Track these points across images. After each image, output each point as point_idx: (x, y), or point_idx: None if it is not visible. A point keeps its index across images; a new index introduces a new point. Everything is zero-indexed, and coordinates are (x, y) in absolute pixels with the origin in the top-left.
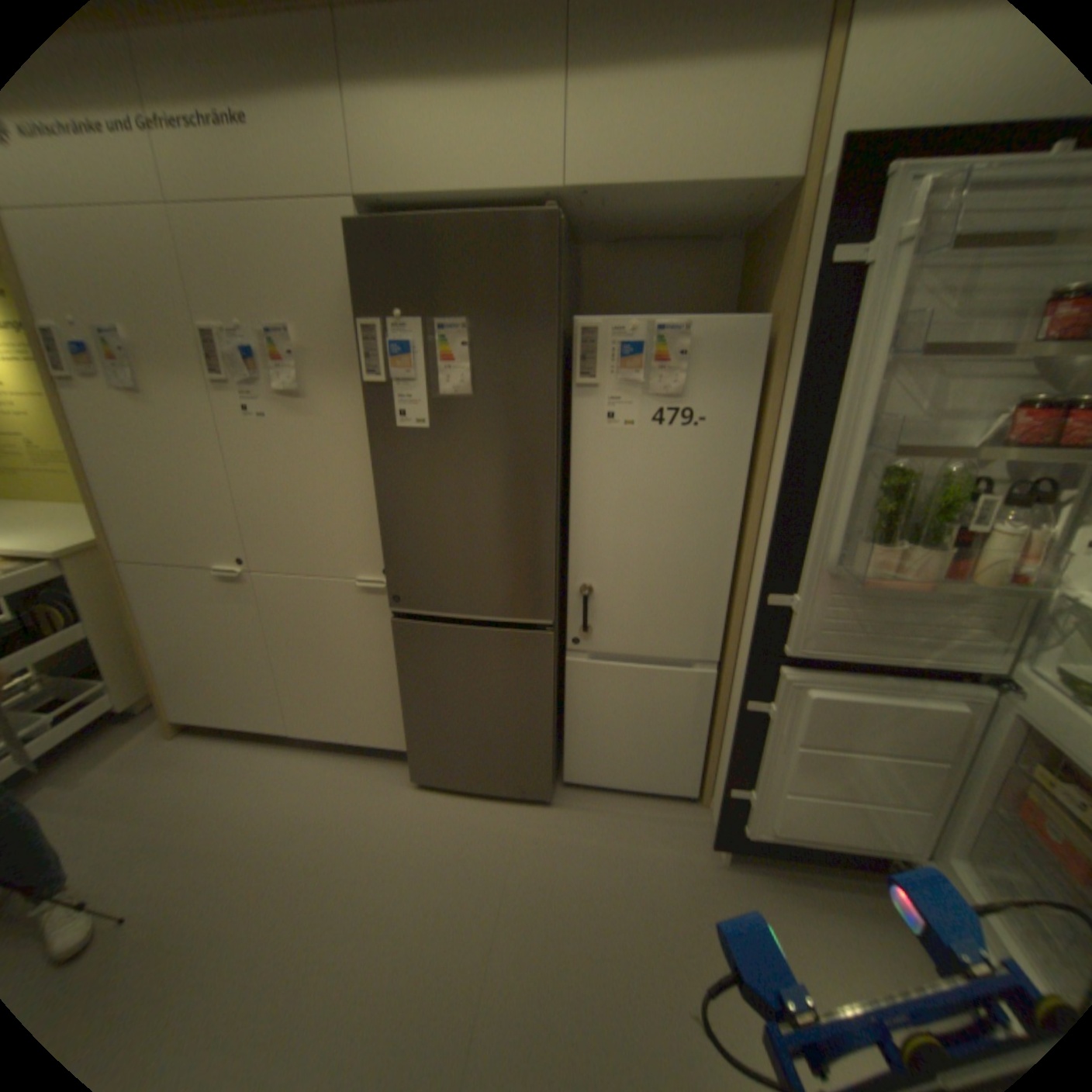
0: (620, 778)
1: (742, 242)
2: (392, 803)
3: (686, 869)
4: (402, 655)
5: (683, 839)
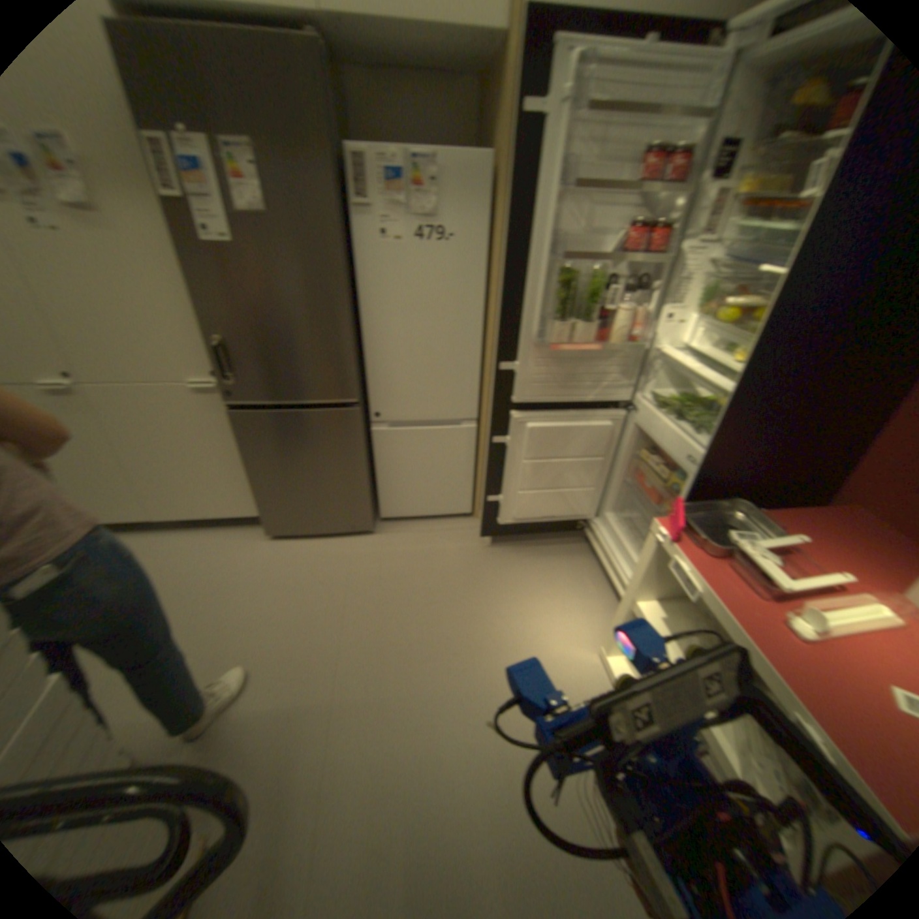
0: (418, 509)
1: (475, 79)
2: (251, 553)
3: (463, 552)
4: (238, 440)
5: (461, 537)
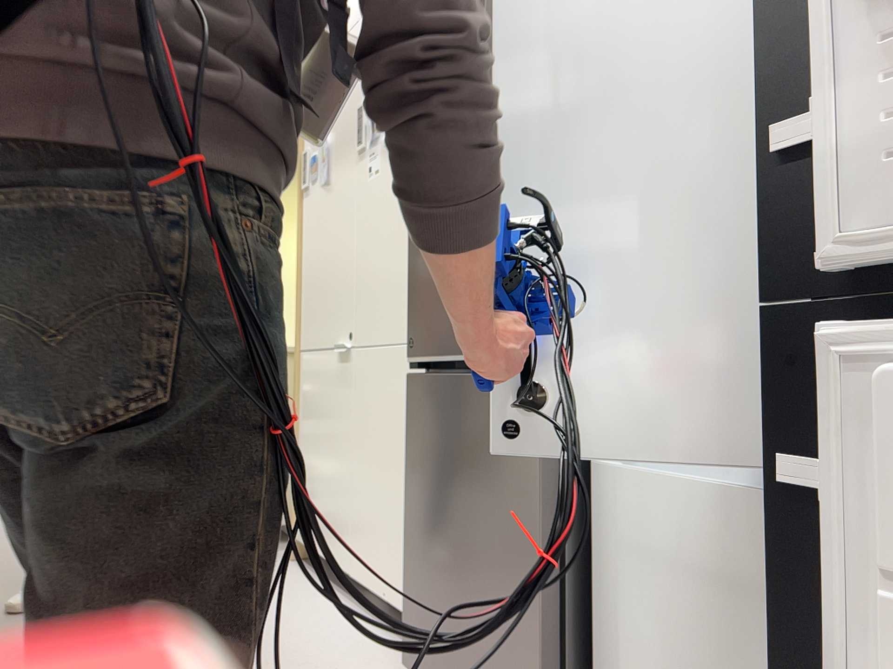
0: None
1: None
2: None
3: None
4: (410, 432)
5: None
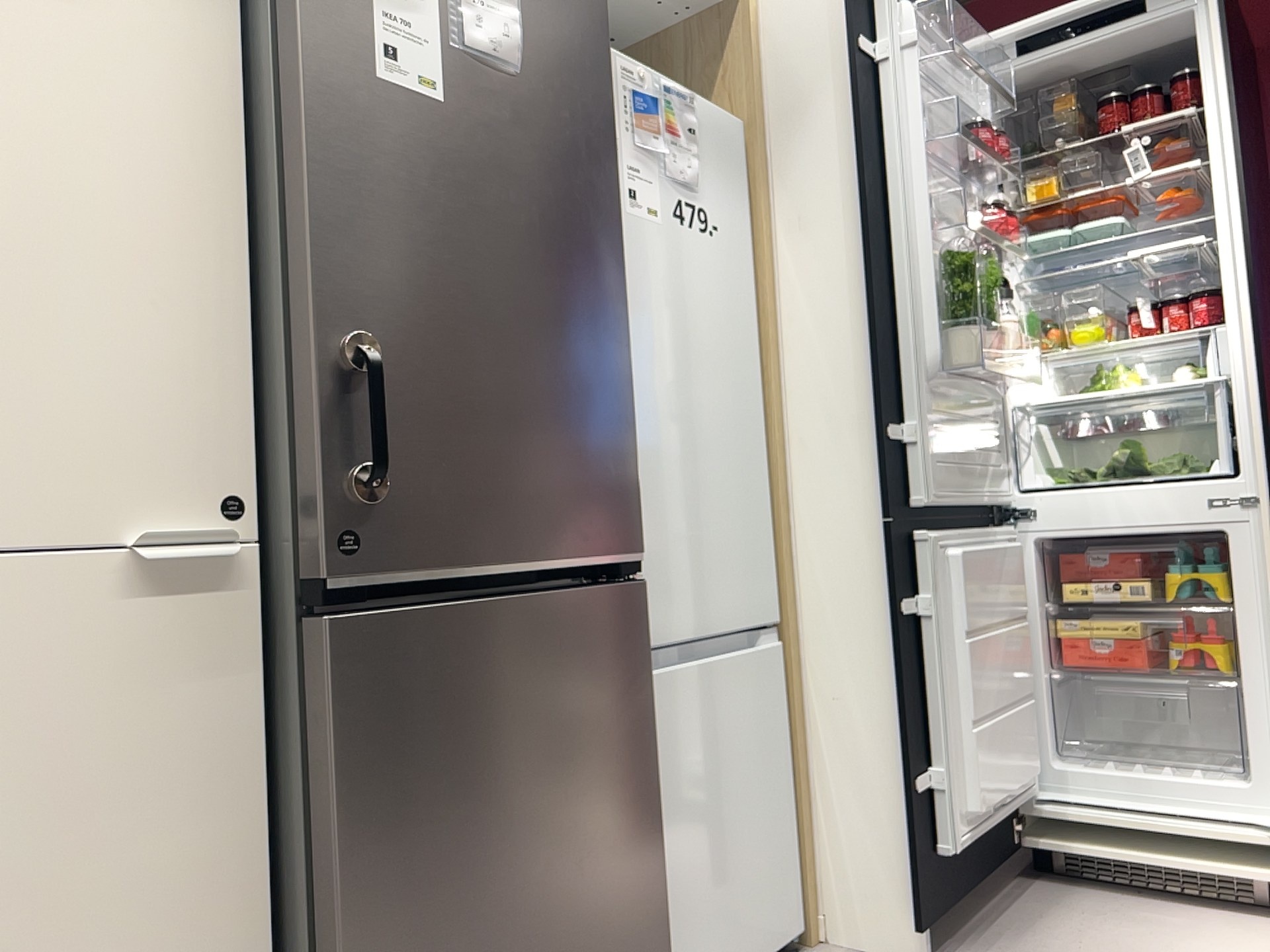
0: None
1: None
2: None
3: None
4: (350, 747)
5: None
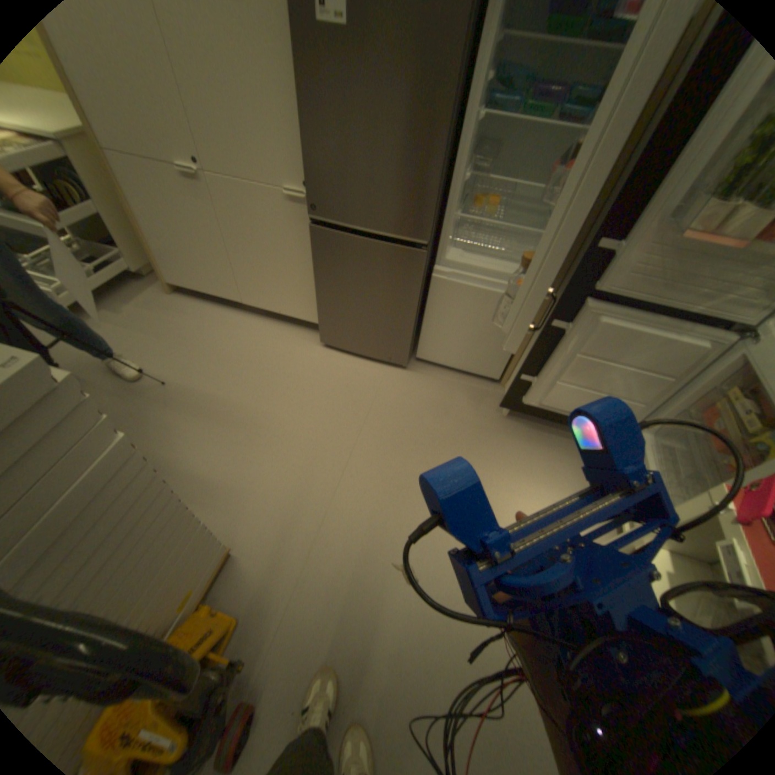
0: (453, 361)
1: None
2: (309, 352)
3: (480, 413)
4: (317, 255)
5: (483, 399)
